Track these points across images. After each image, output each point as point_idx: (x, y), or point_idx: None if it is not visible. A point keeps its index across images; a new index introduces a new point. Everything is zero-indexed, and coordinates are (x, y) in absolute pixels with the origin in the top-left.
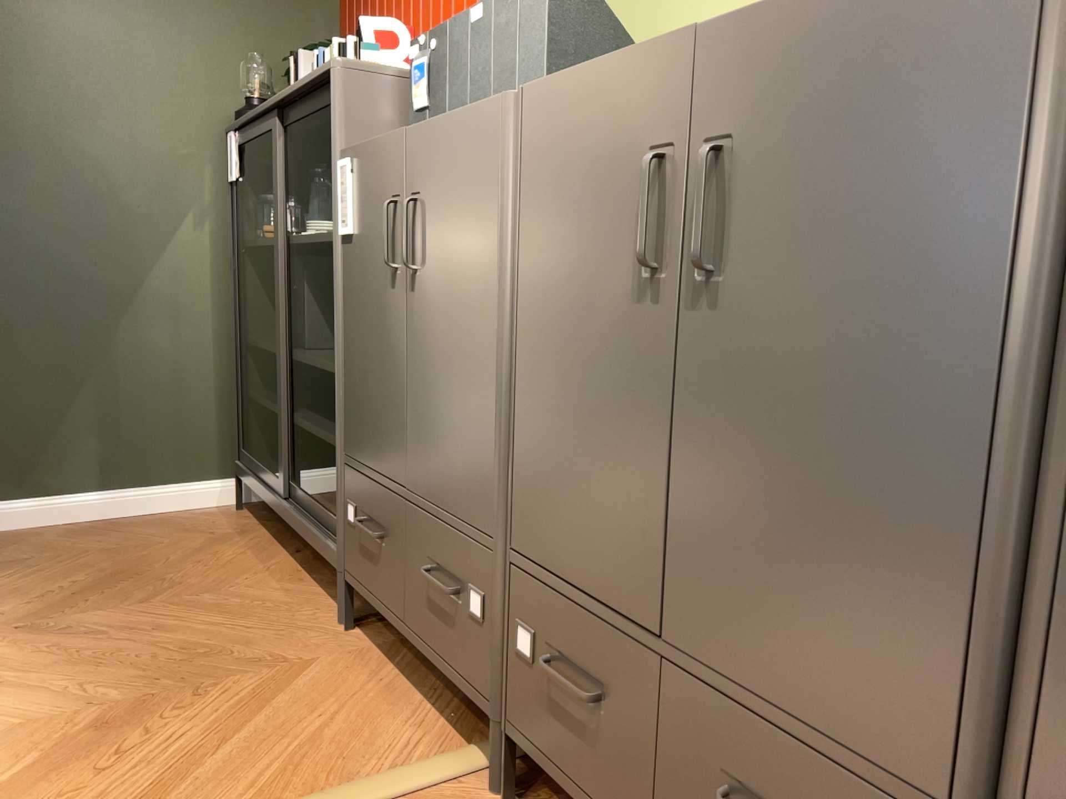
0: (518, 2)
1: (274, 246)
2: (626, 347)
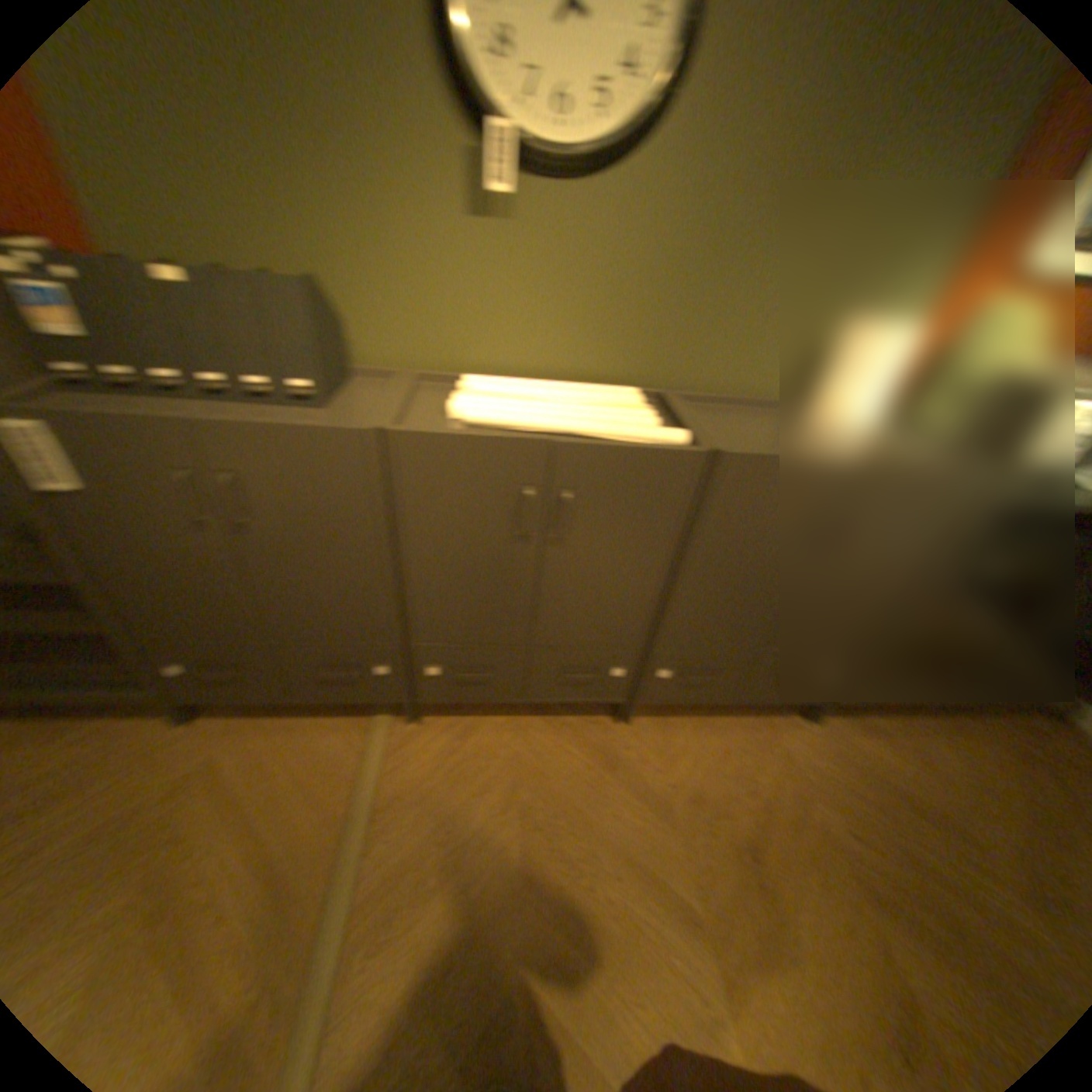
0: (262, 291)
1: None
2: (509, 561)
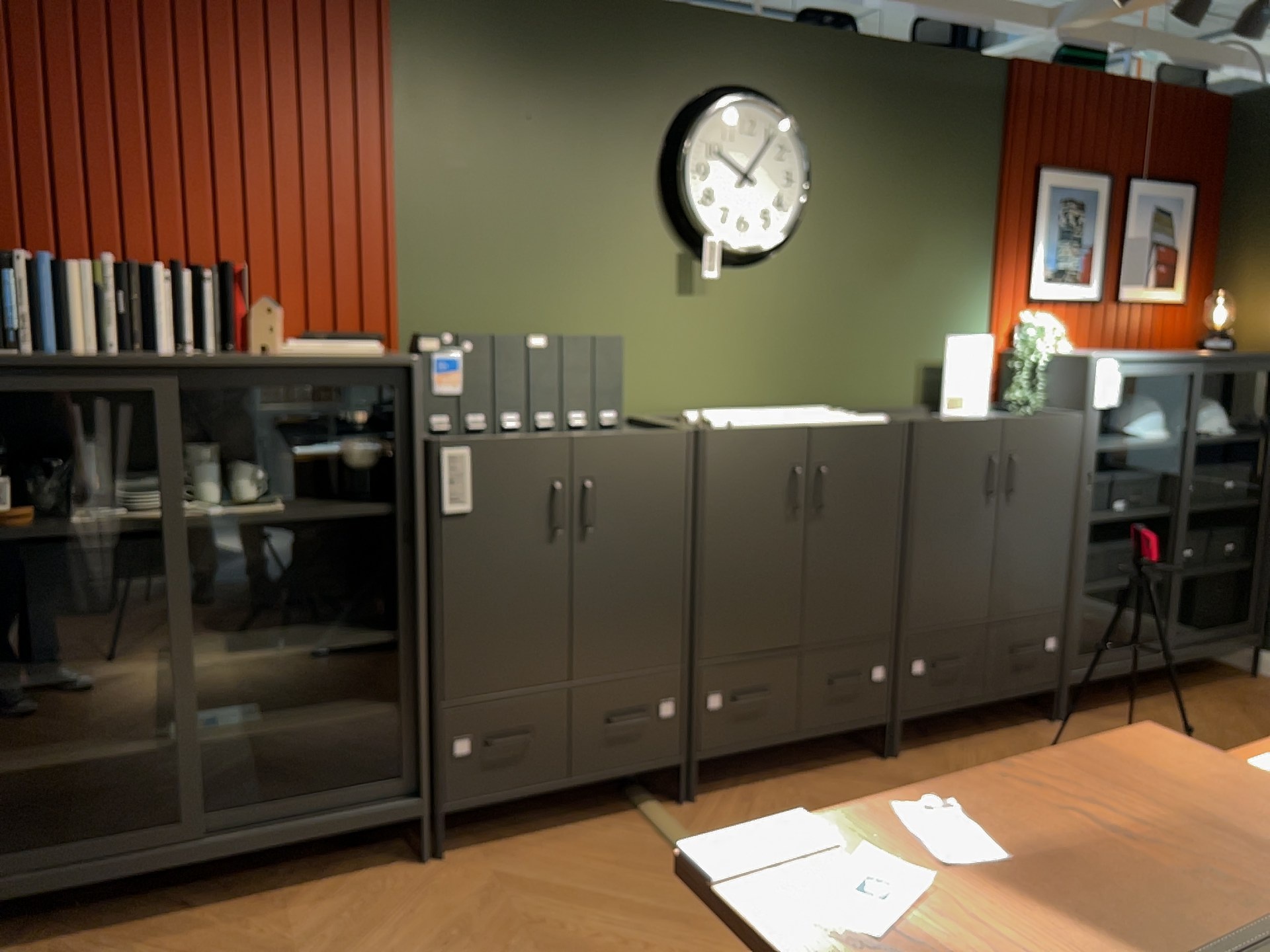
0: (592, 347)
1: (86, 533)
2: (782, 543)
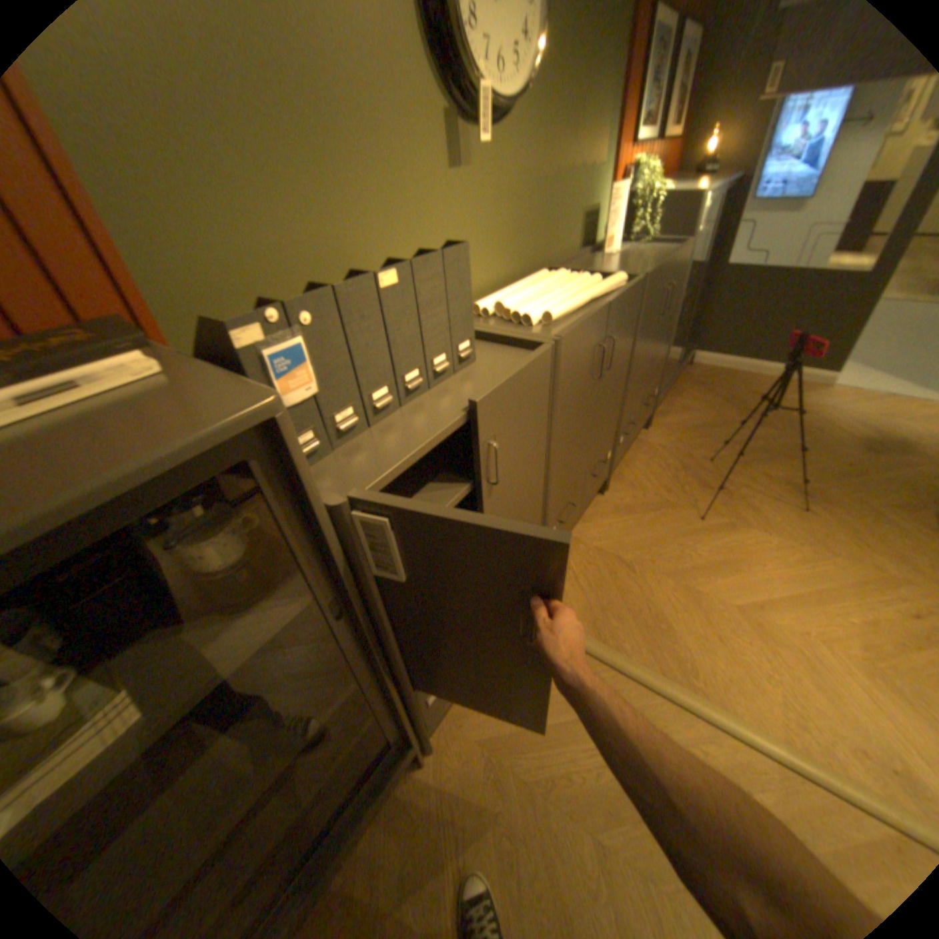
0: (444, 268)
1: None
2: (588, 408)
